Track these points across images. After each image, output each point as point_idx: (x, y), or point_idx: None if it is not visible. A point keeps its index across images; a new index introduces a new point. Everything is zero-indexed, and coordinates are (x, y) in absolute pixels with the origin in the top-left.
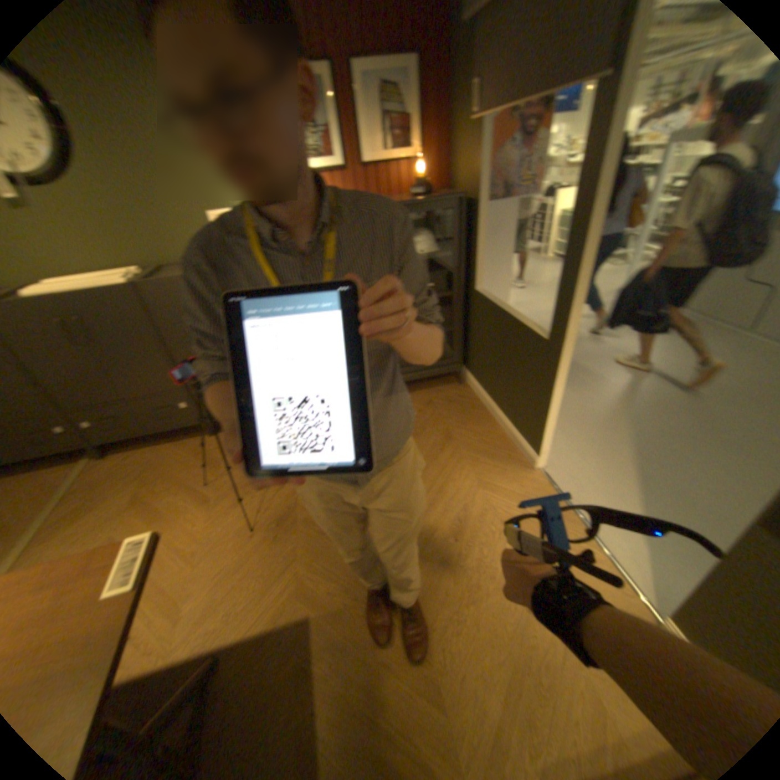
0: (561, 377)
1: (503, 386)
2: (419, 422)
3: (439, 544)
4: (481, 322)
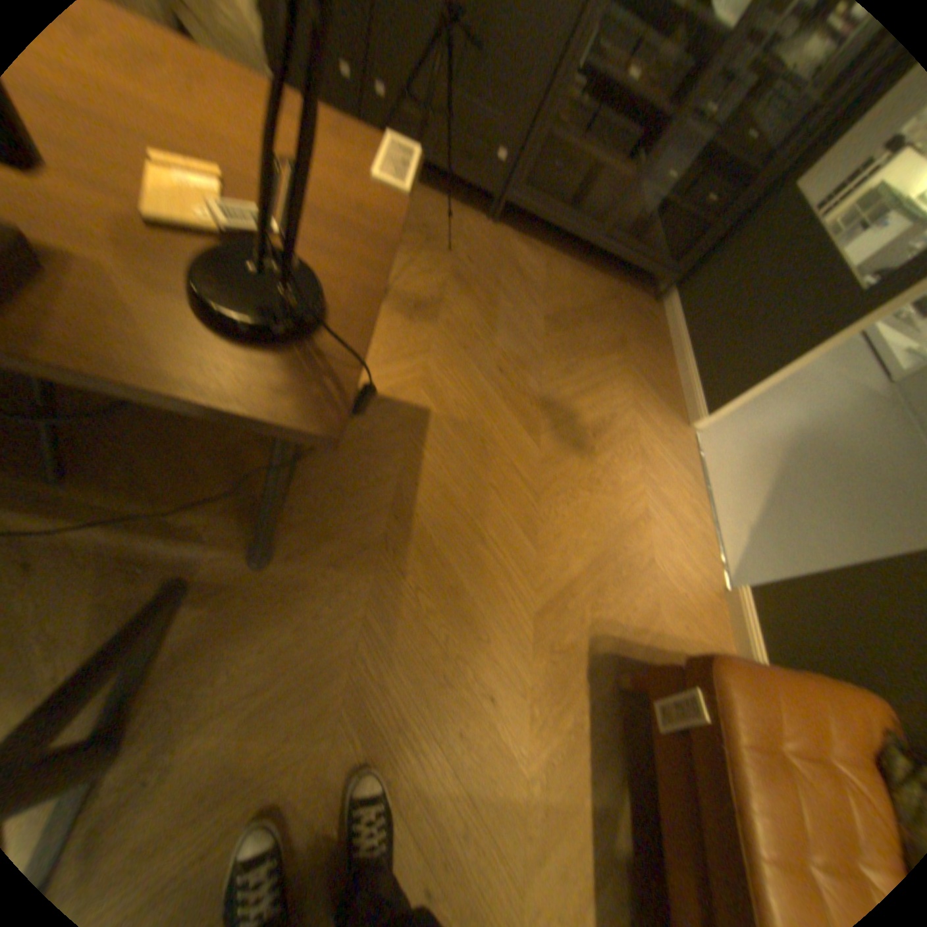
0: (831, 342)
1: (722, 325)
2: (597, 309)
3: (574, 428)
4: (758, 233)
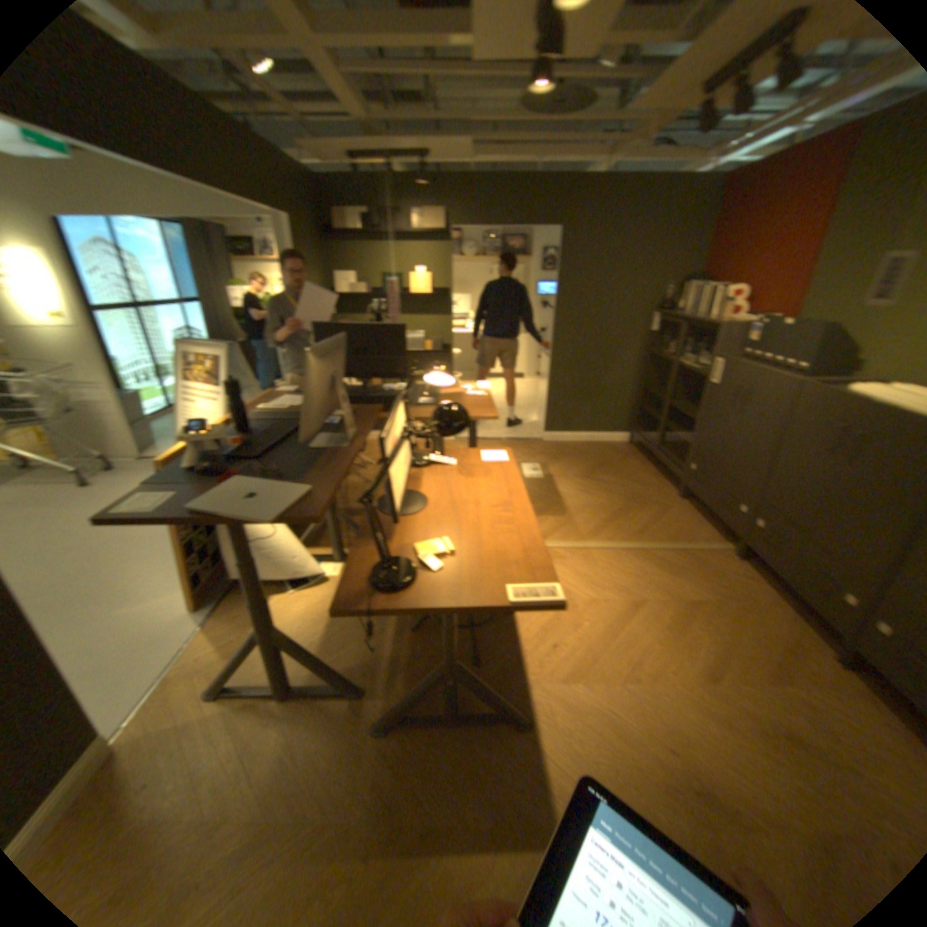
0: None
1: None
2: None
3: None
4: None
